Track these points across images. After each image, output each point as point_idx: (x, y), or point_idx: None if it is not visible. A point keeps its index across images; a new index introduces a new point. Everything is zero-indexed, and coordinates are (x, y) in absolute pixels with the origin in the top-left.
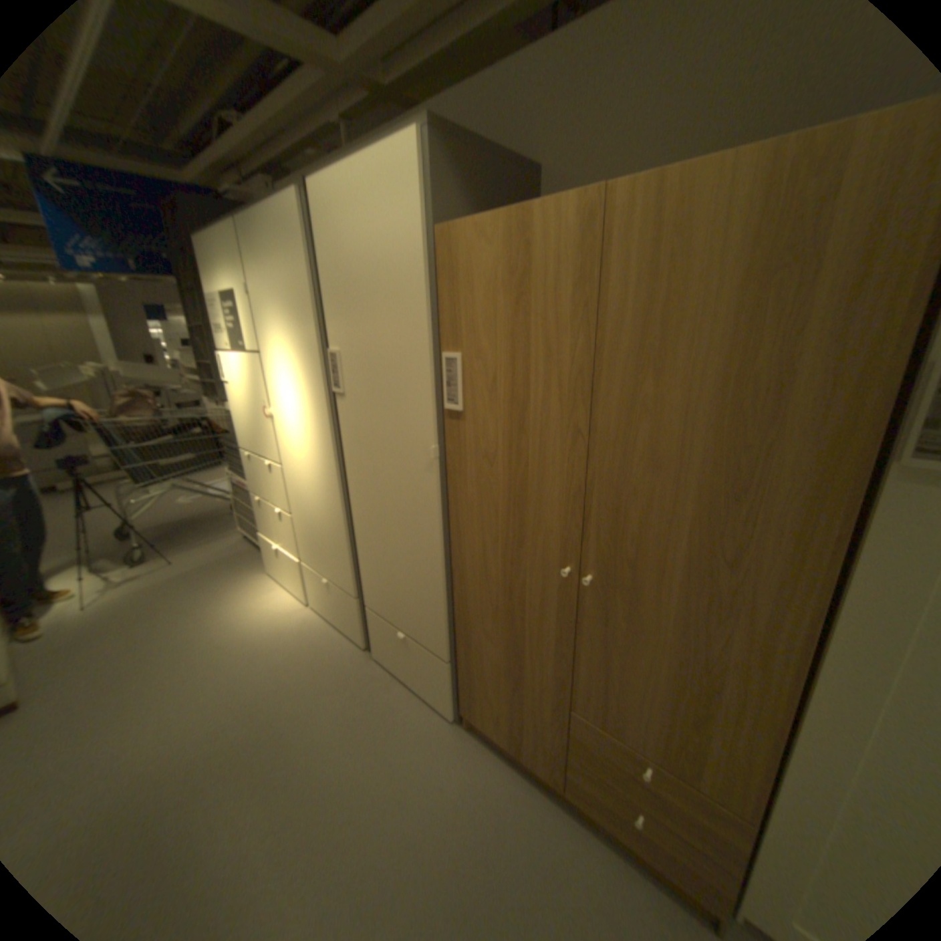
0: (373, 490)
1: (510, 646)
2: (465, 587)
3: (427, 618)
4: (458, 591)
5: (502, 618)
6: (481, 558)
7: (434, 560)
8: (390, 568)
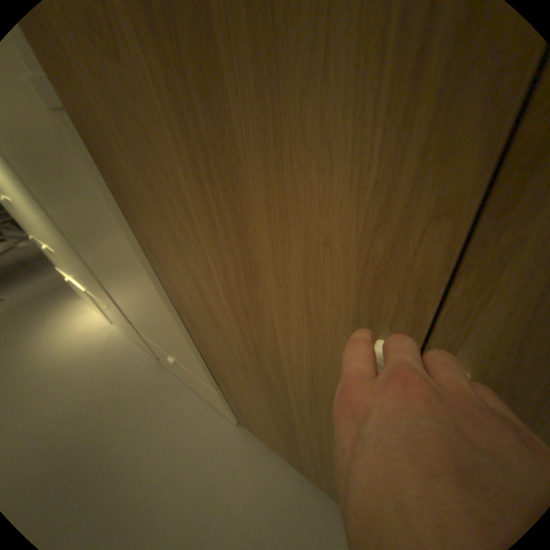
0: (62, 212)
1: (274, 406)
2: (201, 334)
3: (183, 354)
4: (199, 333)
5: (256, 377)
6: (203, 301)
7: (157, 299)
8: (131, 304)
